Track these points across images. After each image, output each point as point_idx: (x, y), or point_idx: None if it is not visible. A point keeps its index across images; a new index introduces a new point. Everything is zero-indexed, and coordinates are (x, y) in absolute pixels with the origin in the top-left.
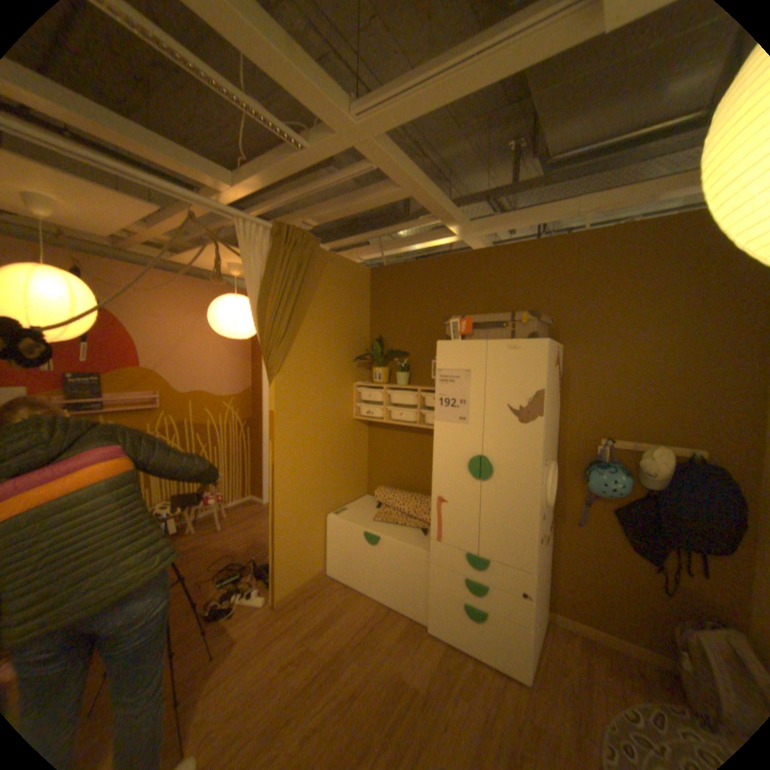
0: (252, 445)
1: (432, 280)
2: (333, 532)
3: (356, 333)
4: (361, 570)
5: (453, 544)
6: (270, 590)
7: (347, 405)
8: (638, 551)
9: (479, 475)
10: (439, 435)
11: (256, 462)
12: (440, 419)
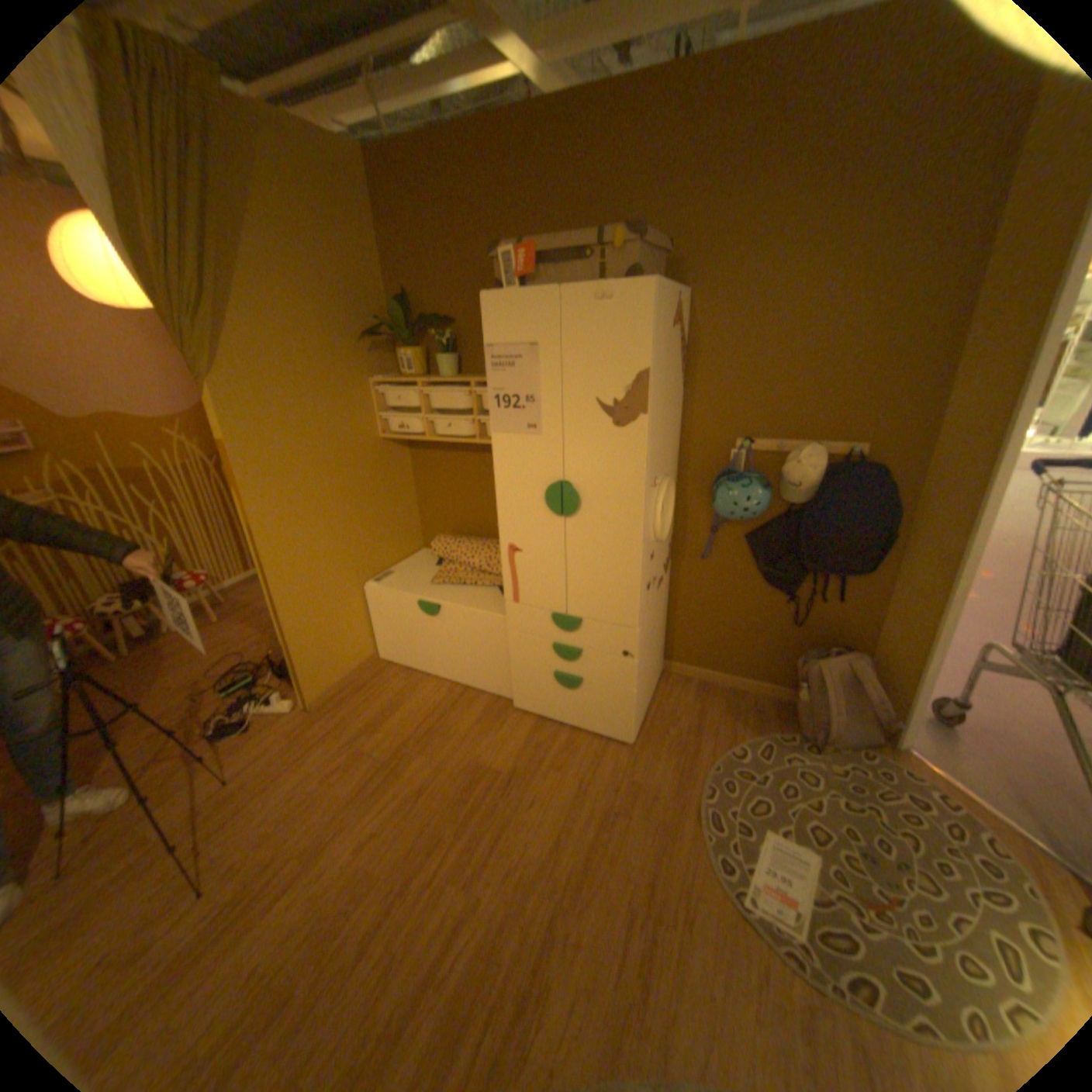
0: None
1: (476, 169)
2: (376, 605)
3: (356, 286)
4: (423, 647)
5: (535, 604)
6: (296, 690)
7: (364, 417)
8: (768, 581)
9: (560, 509)
10: (503, 455)
11: None
12: (502, 429)
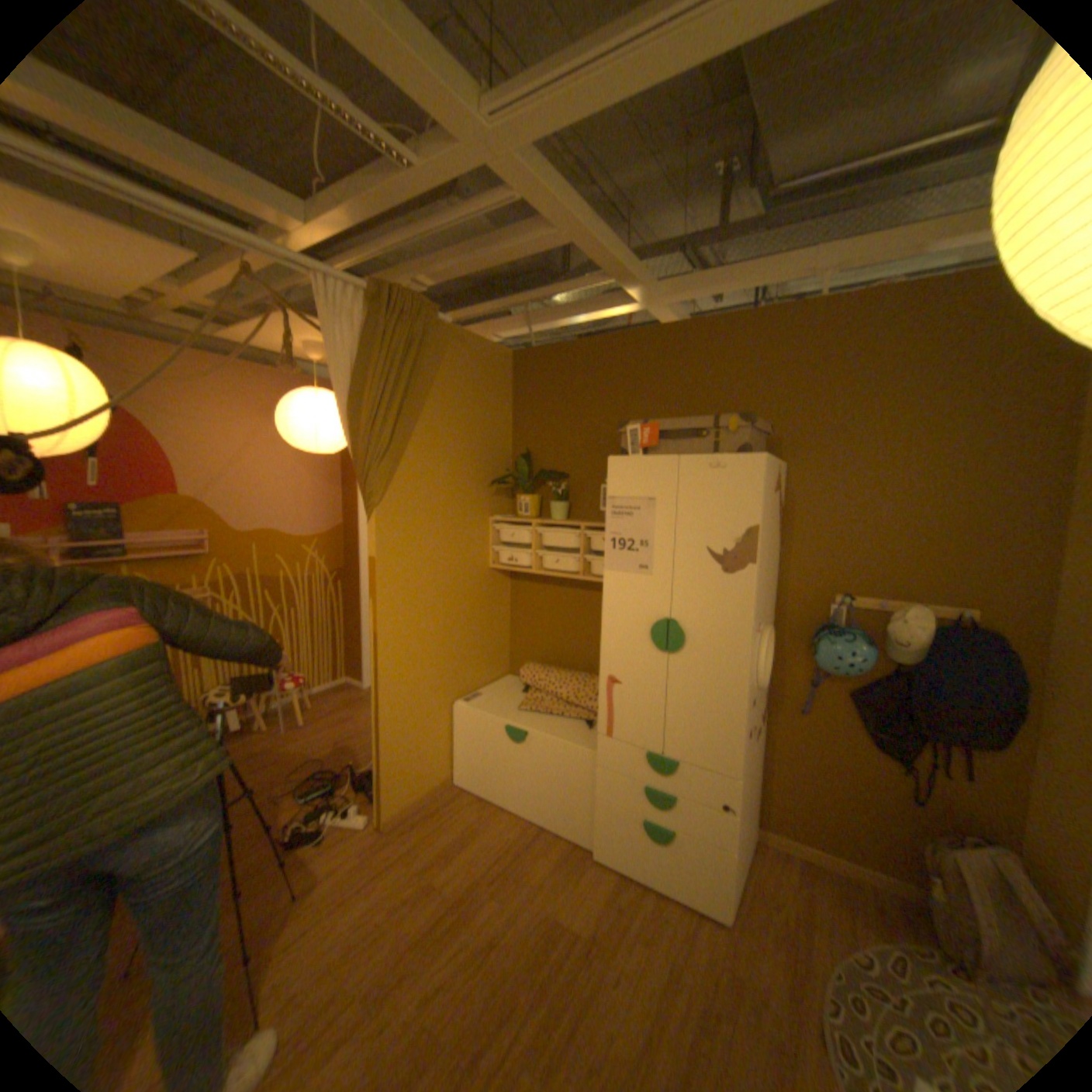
0: (345, 606)
1: (602, 369)
2: (462, 726)
3: (493, 446)
4: (502, 778)
5: (629, 741)
6: (375, 806)
7: (480, 549)
8: (880, 747)
9: (665, 645)
10: (610, 591)
11: (352, 631)
12: (612, 568)
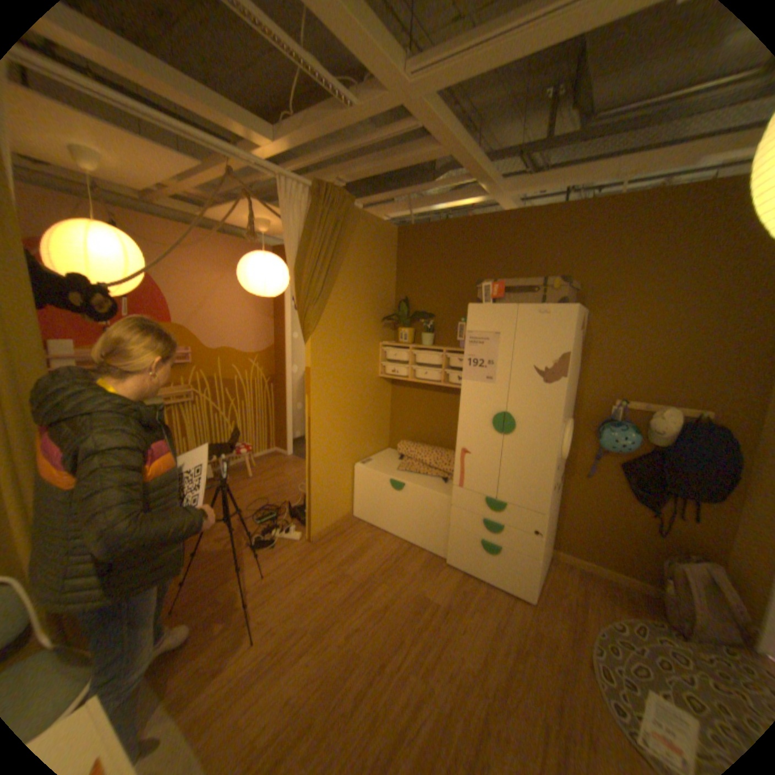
0: (275, 400)
1: (461, 241)
2: (360, 479)
3: (383, 294)
4: (386, 512)
5: (474, 490)
6: (306, 526)
7: (373, 364)
8: (639, 499)
9: (502, 429)
10: (464, 393)
11: (280, 417)
12: (466, 378)
